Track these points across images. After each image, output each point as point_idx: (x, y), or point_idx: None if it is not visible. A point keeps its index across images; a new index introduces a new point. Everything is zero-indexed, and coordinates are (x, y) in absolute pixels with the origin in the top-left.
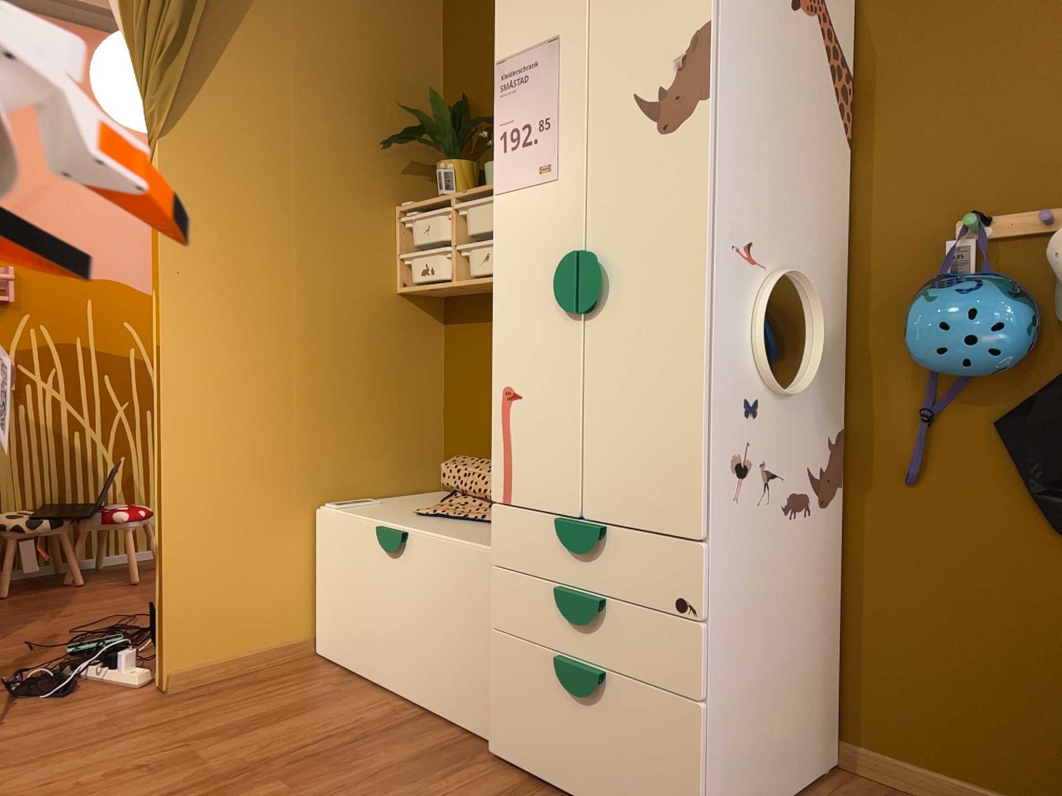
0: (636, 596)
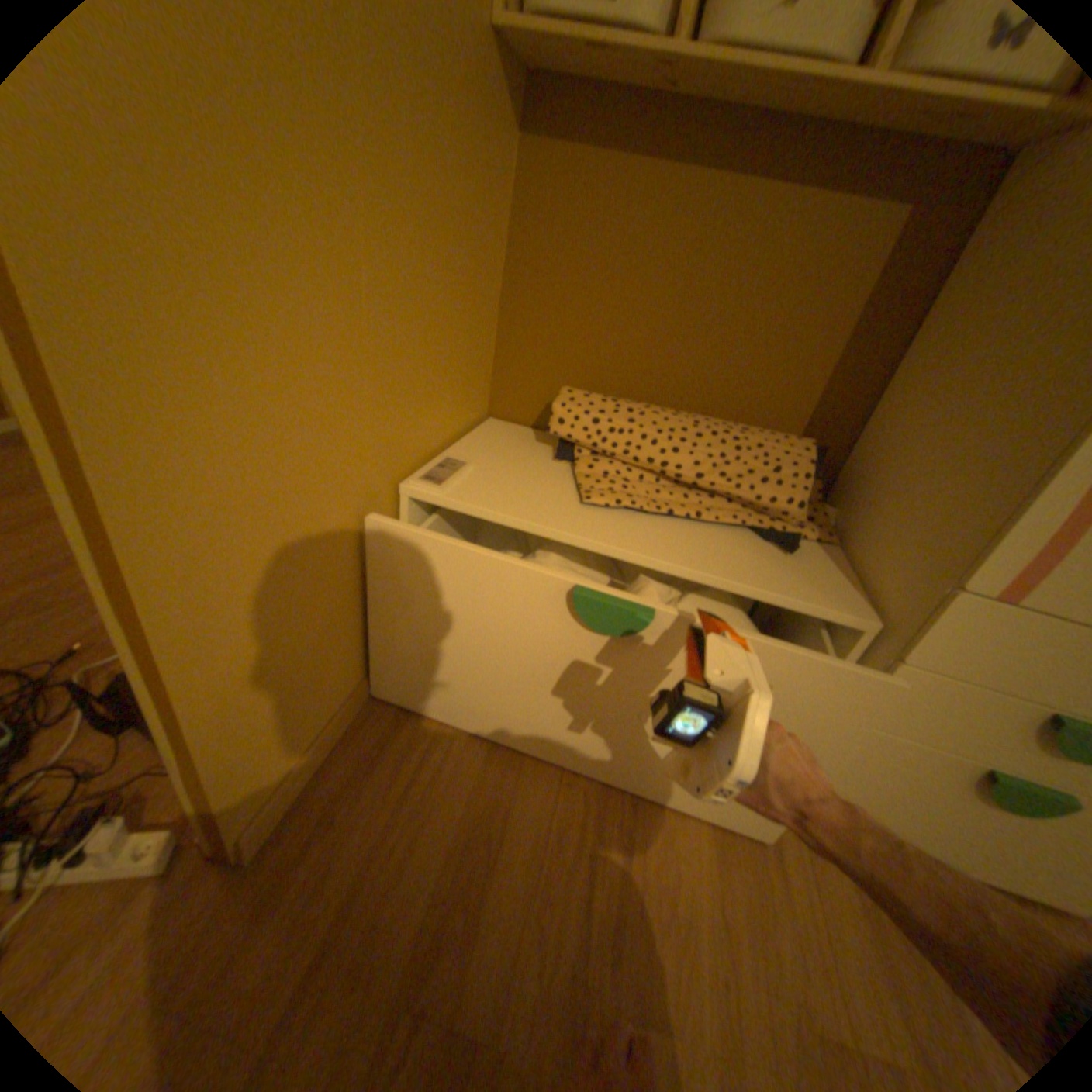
0: None
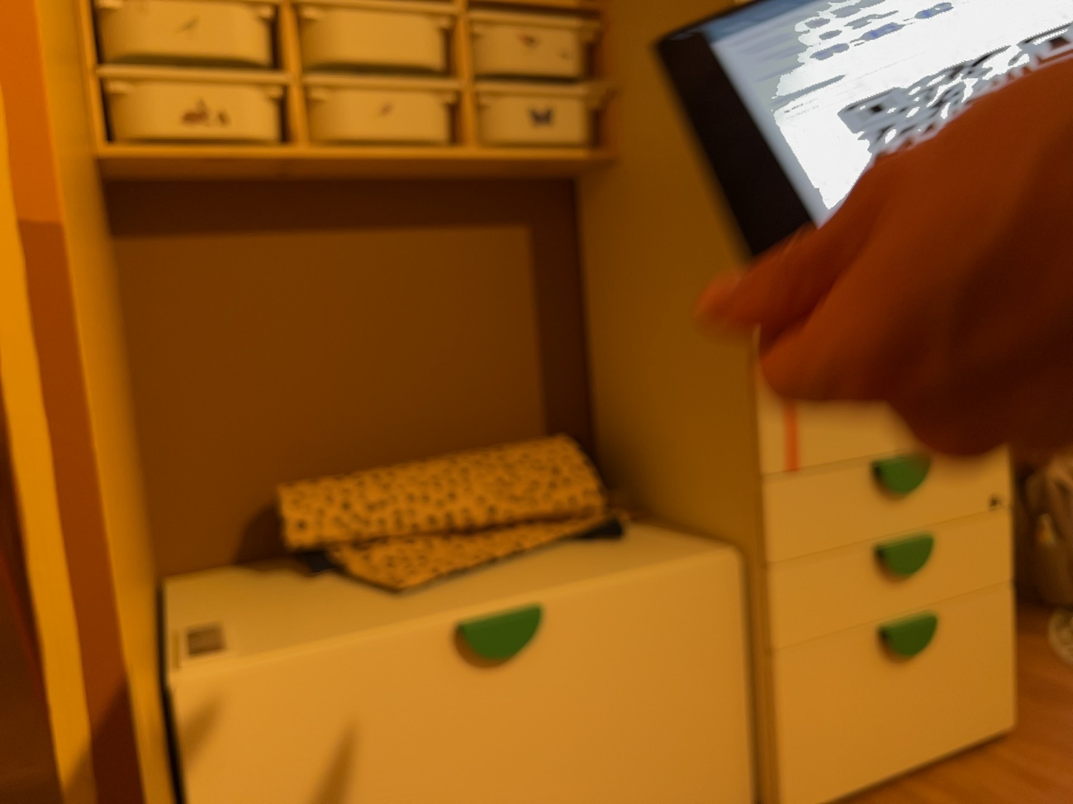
0: (958, 513)
